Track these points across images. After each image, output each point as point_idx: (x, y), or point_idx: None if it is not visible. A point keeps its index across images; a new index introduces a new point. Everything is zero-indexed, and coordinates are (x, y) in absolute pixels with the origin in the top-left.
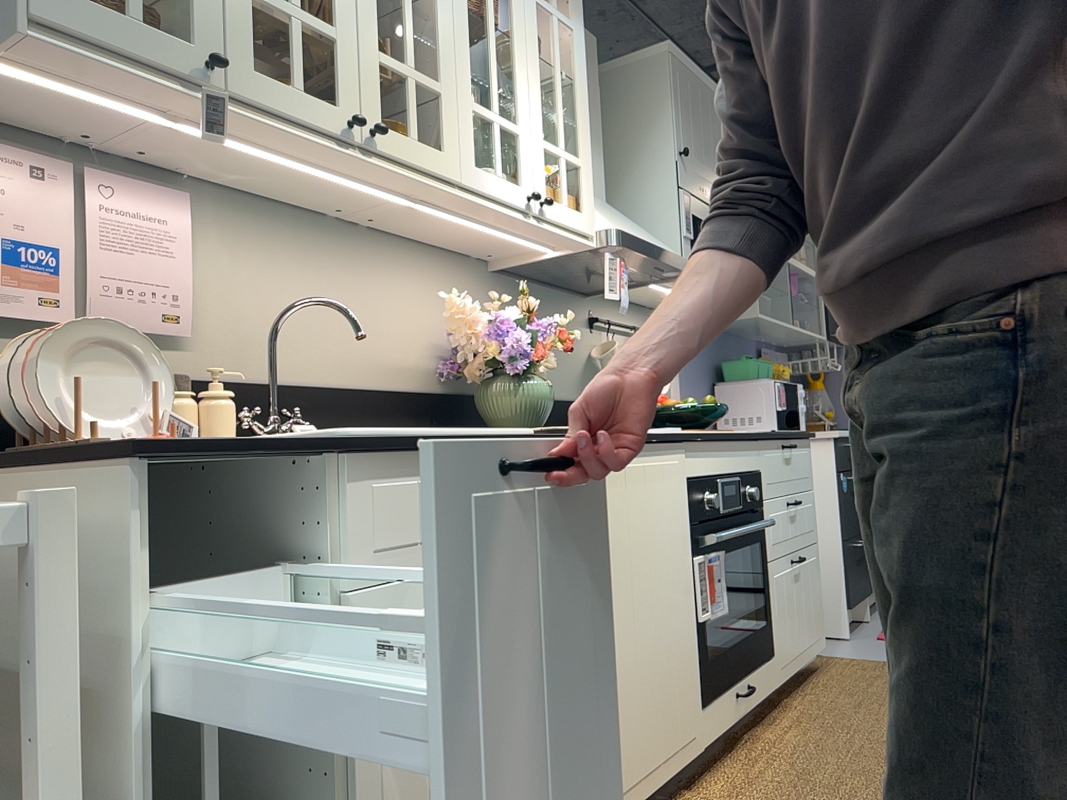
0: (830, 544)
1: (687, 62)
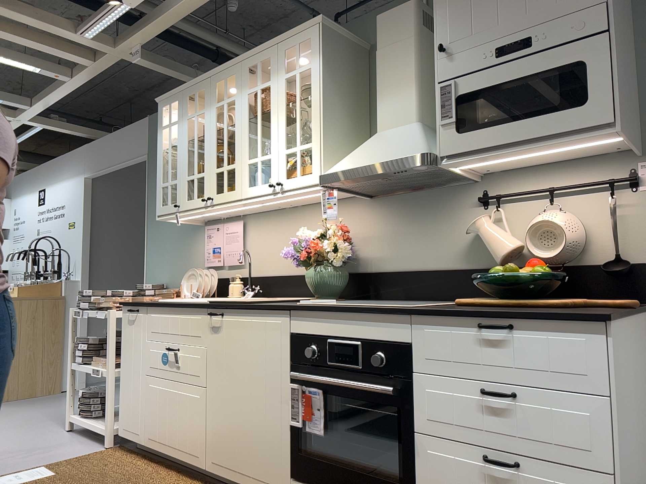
0: None
1: None
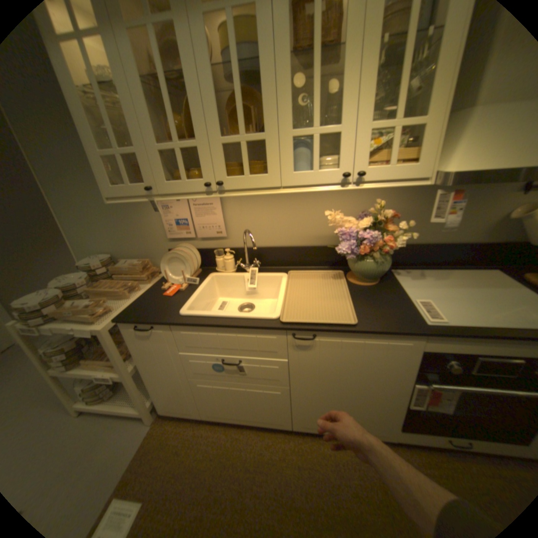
0: None
1: None
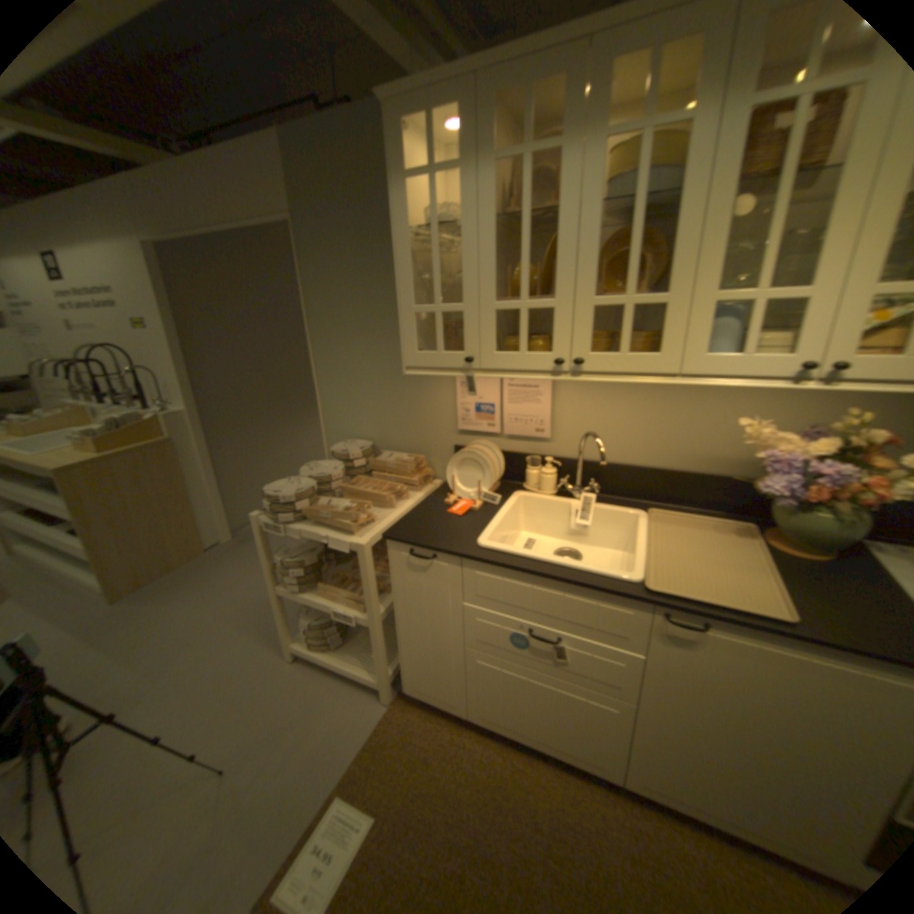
0: None
1: None
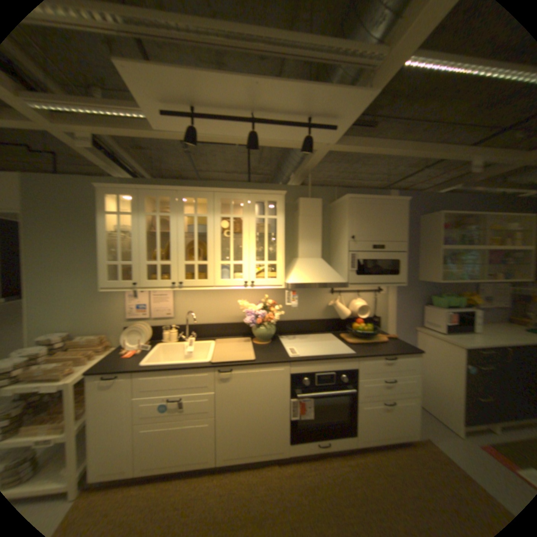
0: (459, 394)
1: (362, 196)
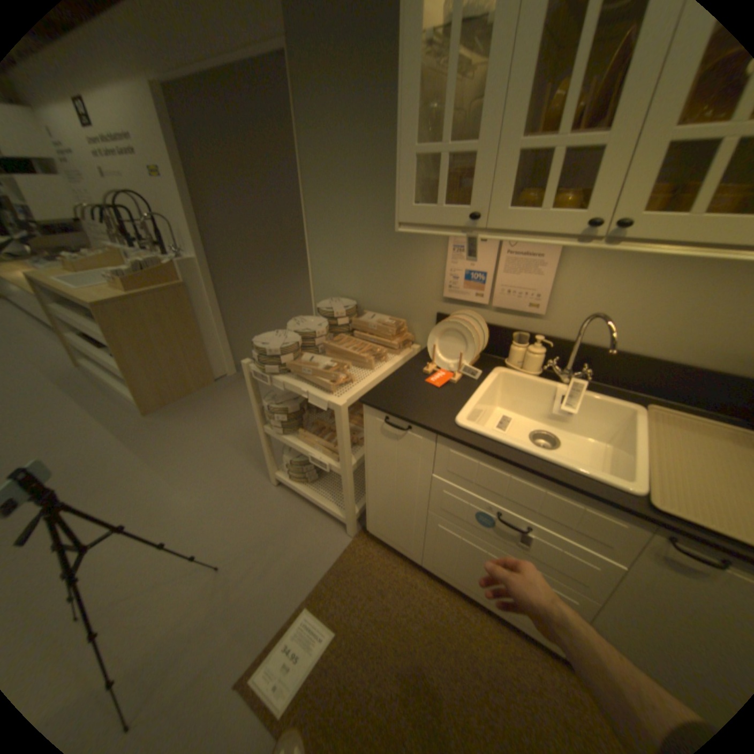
0: None
1: None
